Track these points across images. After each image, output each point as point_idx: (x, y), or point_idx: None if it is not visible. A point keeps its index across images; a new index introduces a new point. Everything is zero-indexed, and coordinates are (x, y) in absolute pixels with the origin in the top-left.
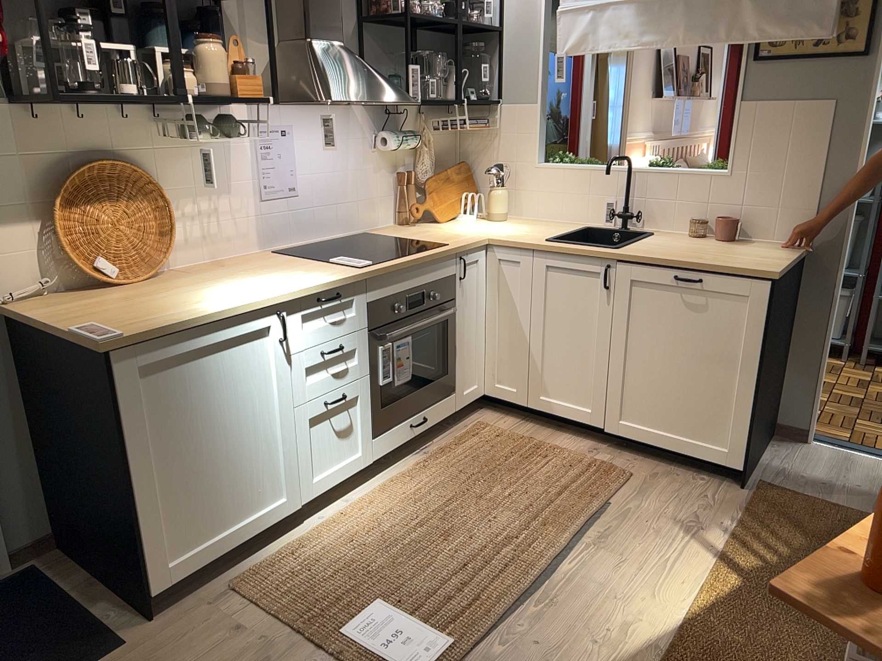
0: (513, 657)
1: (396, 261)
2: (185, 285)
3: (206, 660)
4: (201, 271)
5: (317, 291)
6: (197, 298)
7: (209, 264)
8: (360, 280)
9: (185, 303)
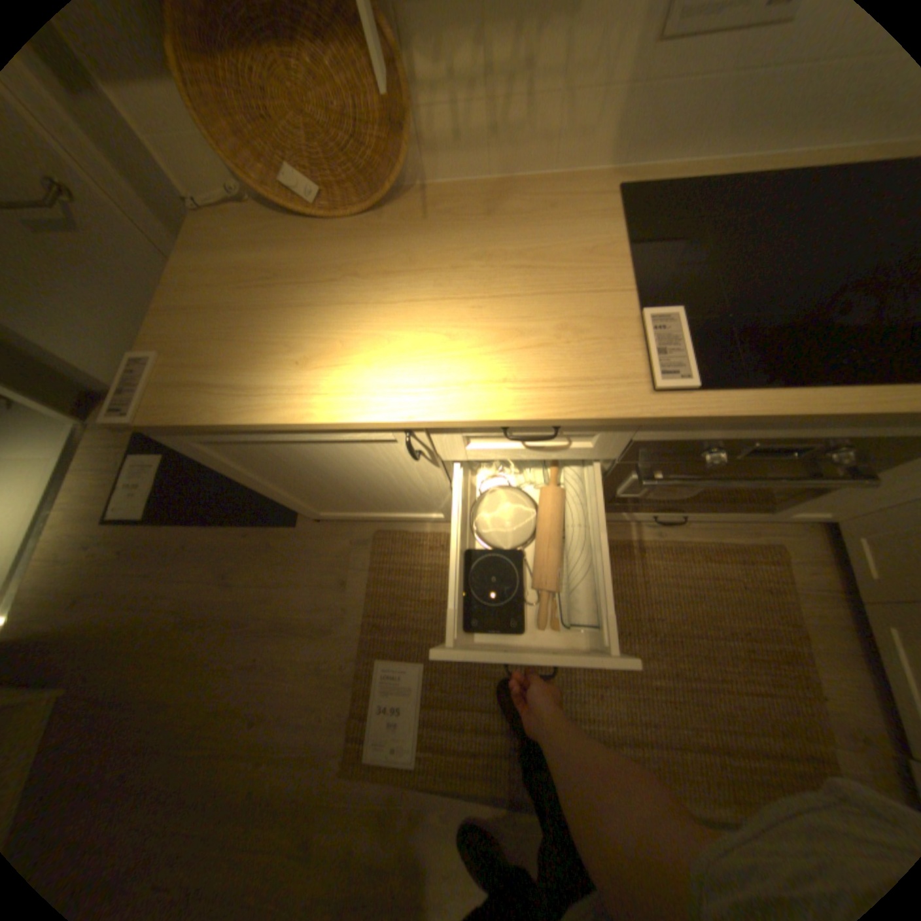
0: (432, 836)
1: (775, 399)
2: (369, 265)
3: (307, 590)
4: (449, 211)
5: (500, 421)
6: (322, 337)
7: (487, 185)
8: (627, 419)
9: (288, 349)
